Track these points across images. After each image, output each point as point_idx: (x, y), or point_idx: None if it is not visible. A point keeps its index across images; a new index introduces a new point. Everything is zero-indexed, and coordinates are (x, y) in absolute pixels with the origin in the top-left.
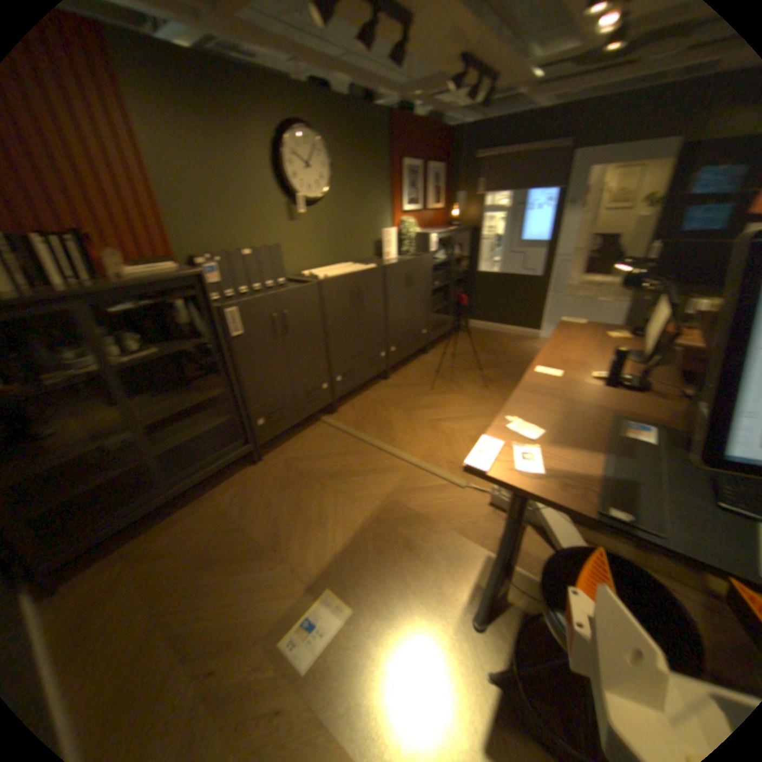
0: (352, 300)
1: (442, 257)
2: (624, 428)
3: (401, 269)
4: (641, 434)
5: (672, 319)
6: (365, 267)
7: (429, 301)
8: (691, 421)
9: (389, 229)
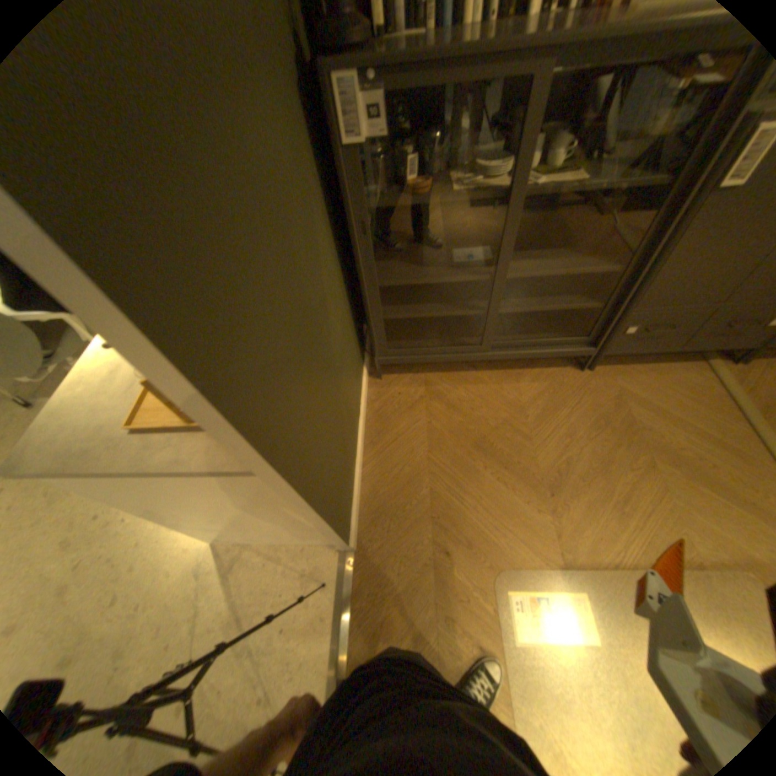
0: None
1: None
2: None
3: None
4: None
5: None
6: None
7: None
8: None
9: None
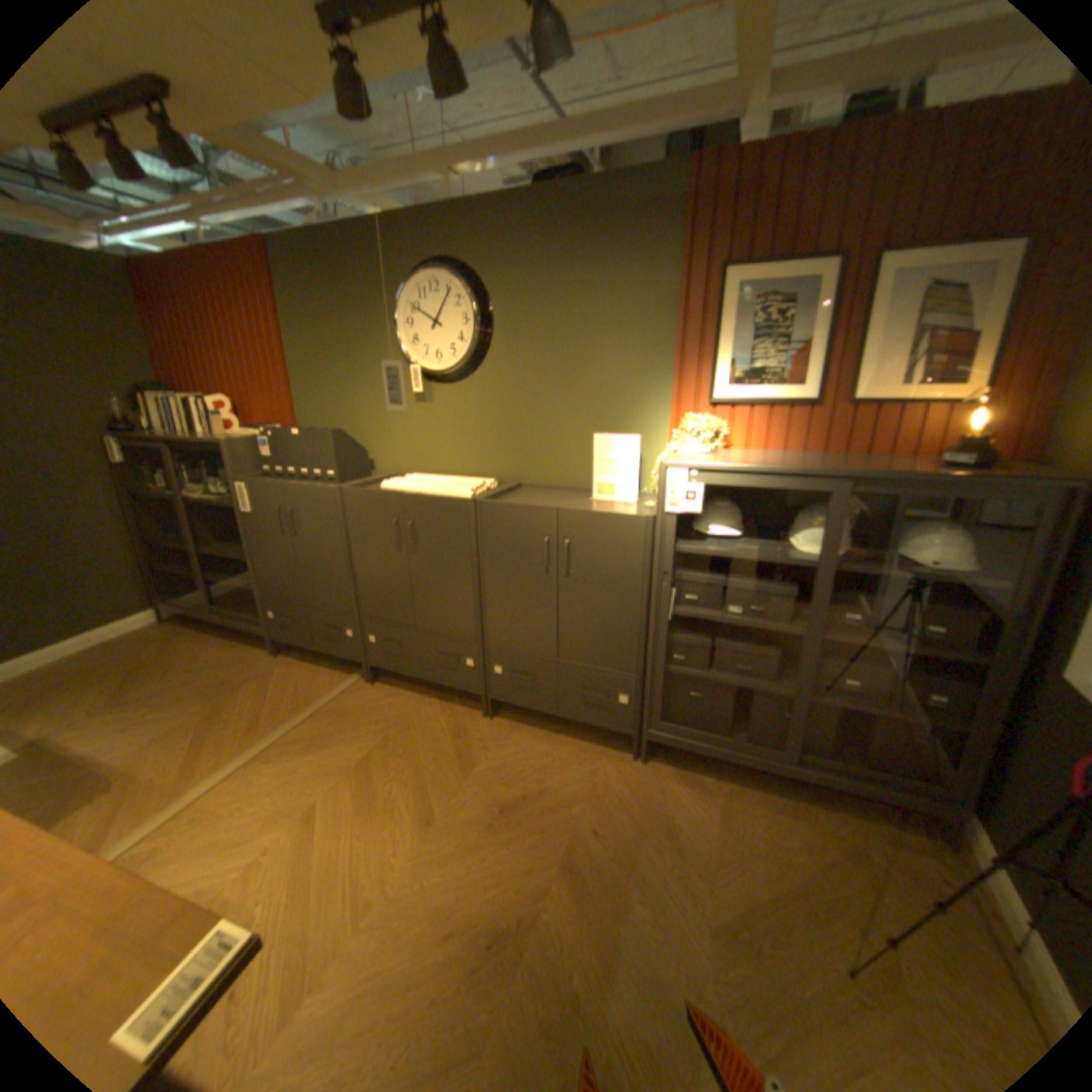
0: (399, 536)
1: (818, 552)
2: None
3: (530, 522)
4: None
5: None
6: (454, 493)
7: (659, 639)
8: None
9: (619, 437)
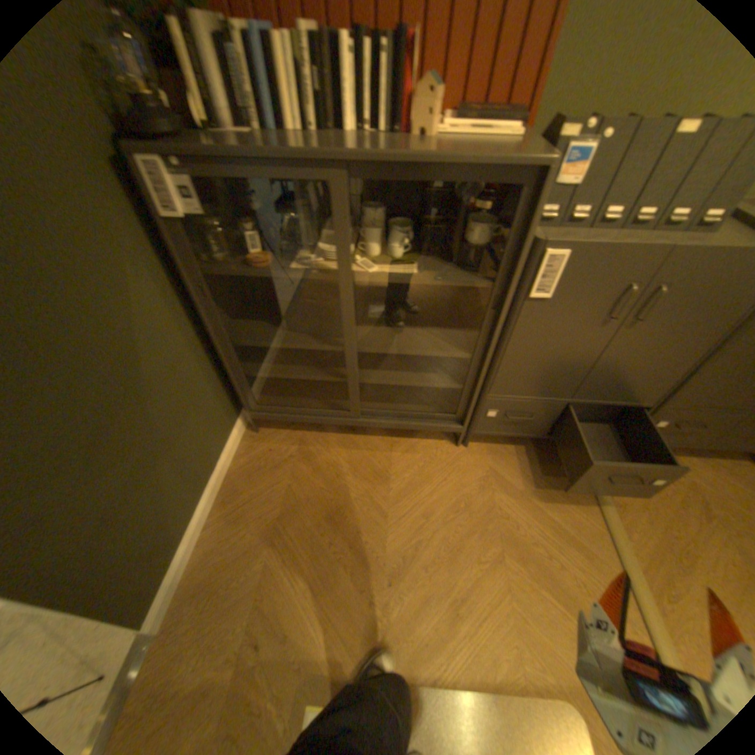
0: None
1: None
2: None
3: None
4: None
5: None
6: None
7: None
8: None
9: None
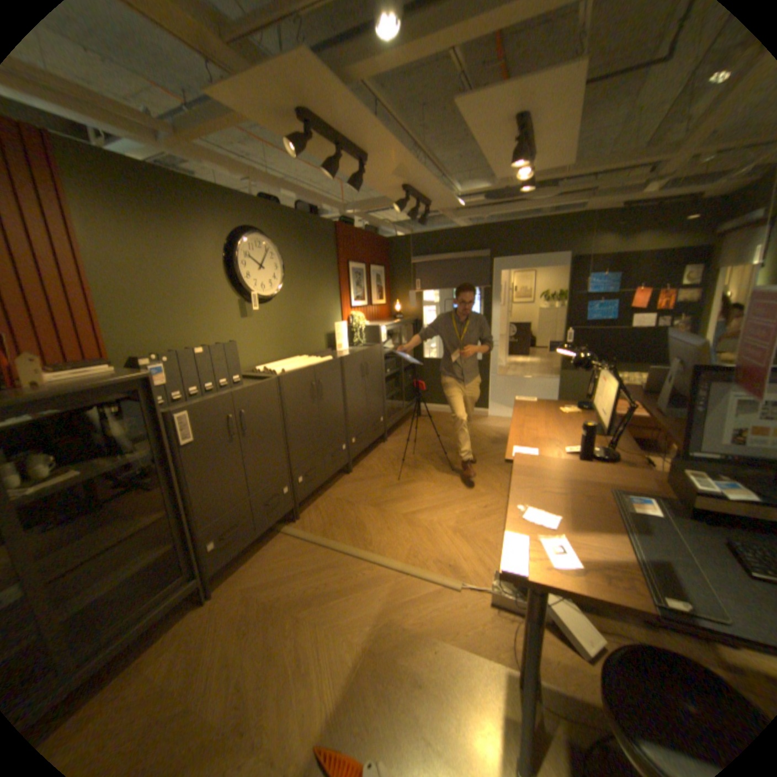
0: (313, 393)
1: (392, 347)
2: (628, 504)
3: (357, 359)
4: (645, 508)
5: (625, 395)
6: (324, 359)
7: (384, 388)
8: (681, 489)
9: (341, 323)
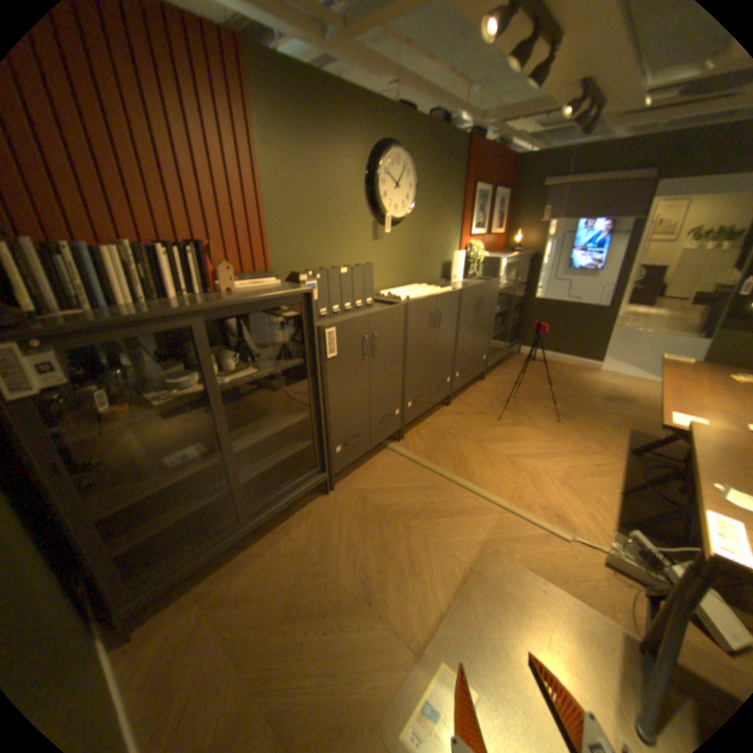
0: (433, 323)
1: (506, 282)
2: None
3: (475, 292)
4: None
5: None
6: (445, 289)
7: (493, 326)
8: None
9: (461, 252)
